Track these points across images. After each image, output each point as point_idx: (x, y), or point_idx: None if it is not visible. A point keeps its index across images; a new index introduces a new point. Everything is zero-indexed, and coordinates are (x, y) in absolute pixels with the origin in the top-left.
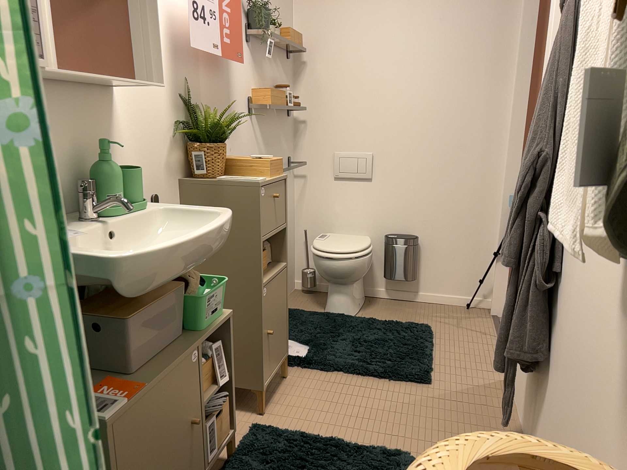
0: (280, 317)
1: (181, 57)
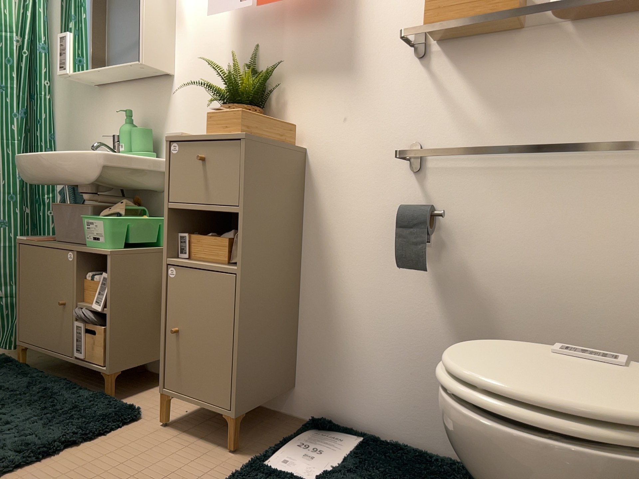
0: (210, 331)
1: (252, 27)
